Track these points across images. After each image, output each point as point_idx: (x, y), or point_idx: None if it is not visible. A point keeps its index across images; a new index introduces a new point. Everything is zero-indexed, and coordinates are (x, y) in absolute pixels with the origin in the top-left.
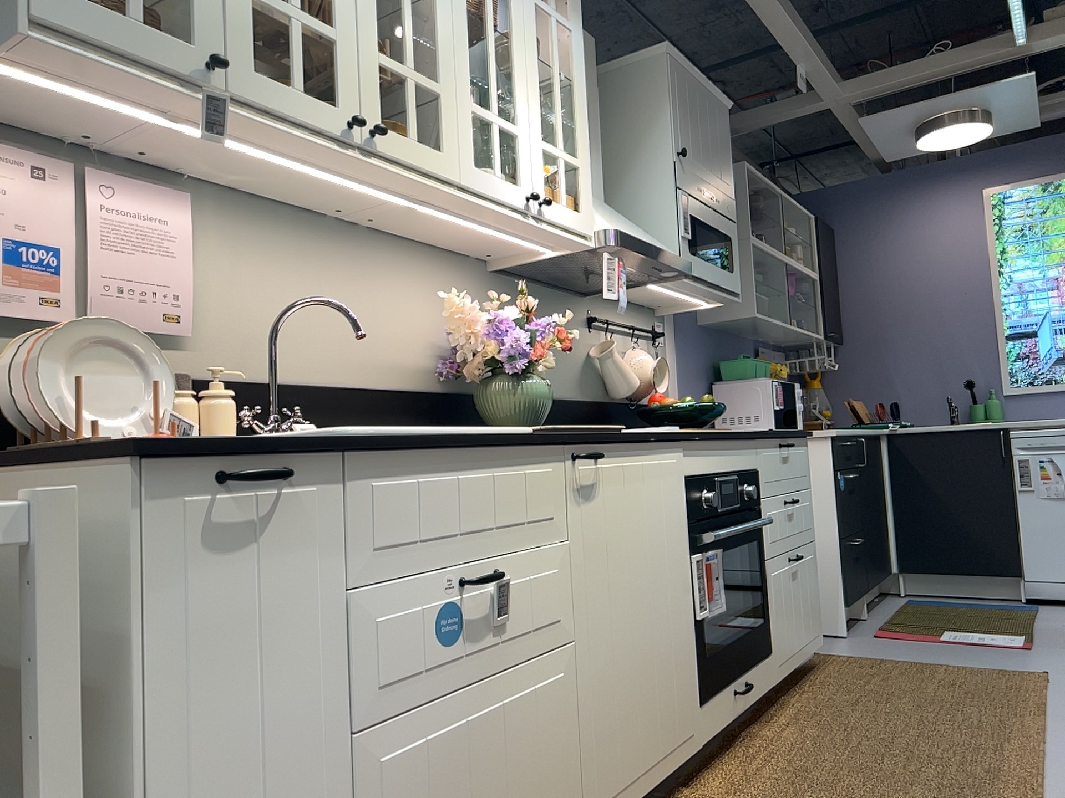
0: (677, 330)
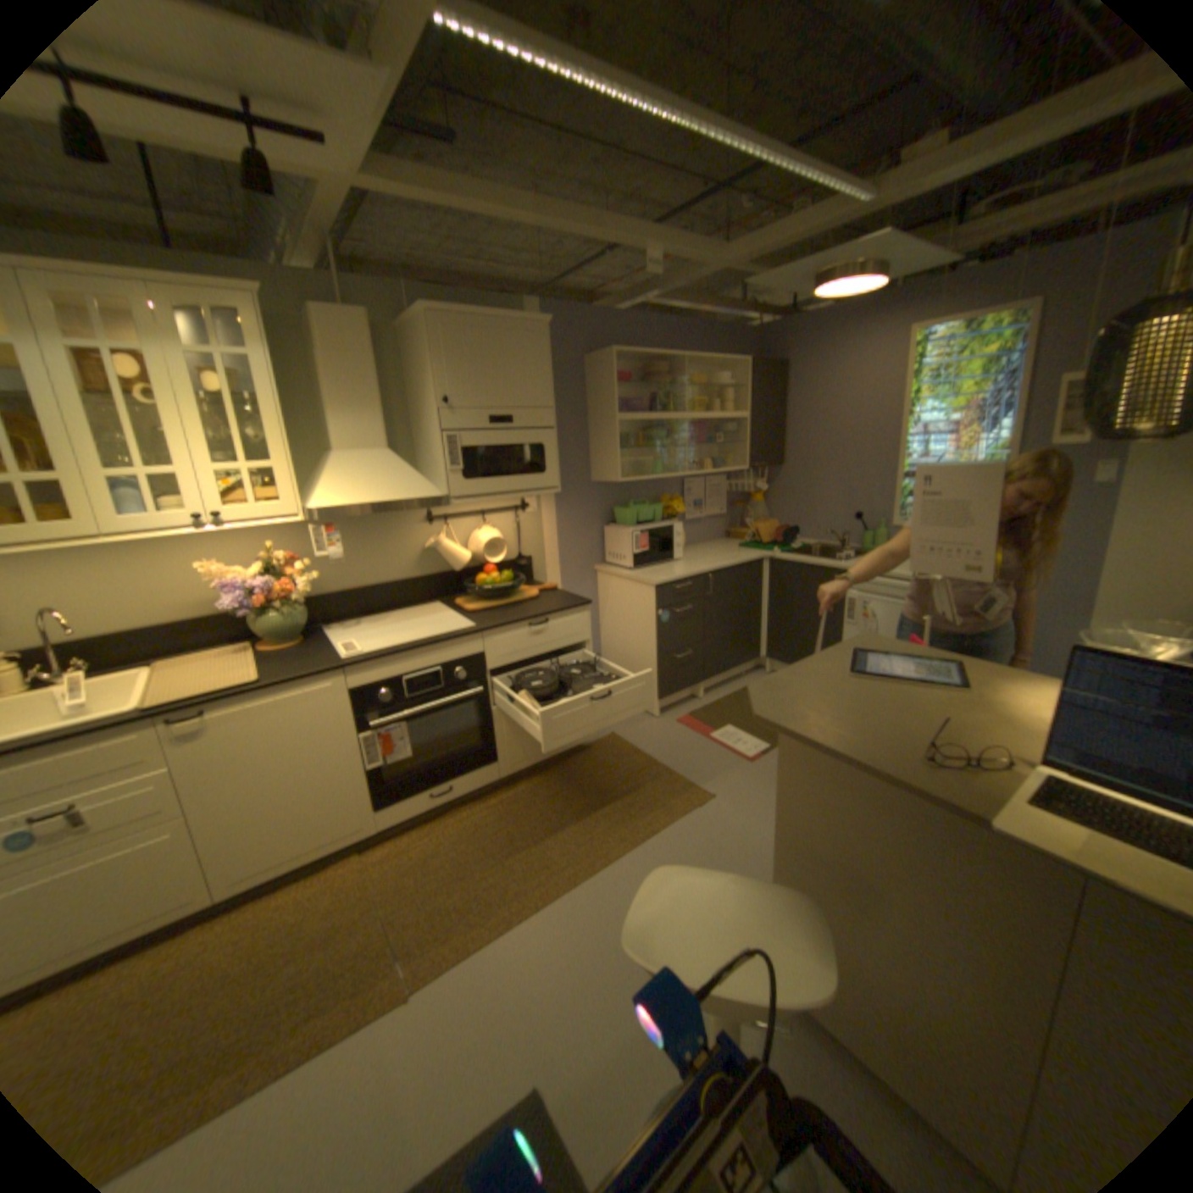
0: (555, 497)
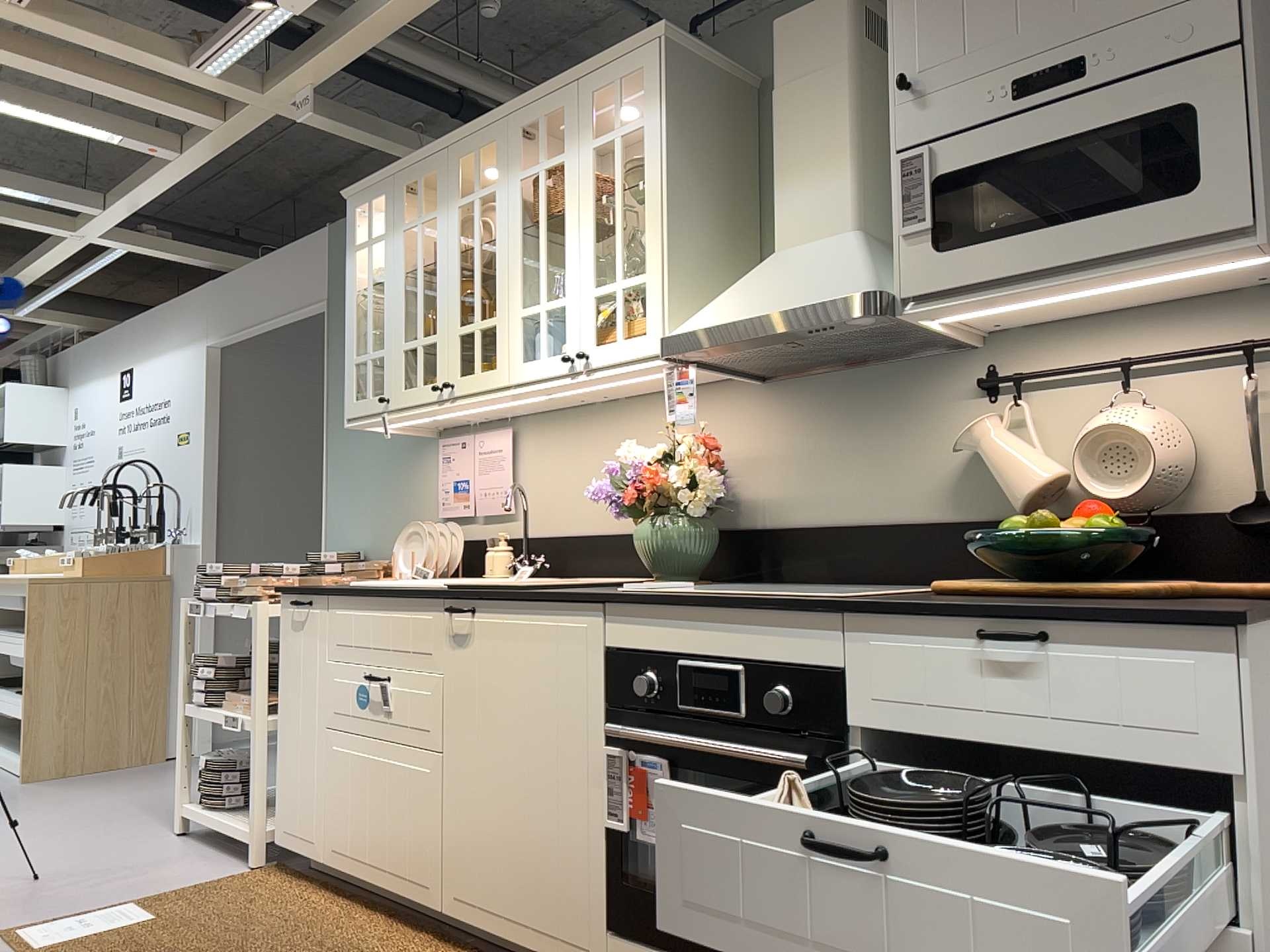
0: None
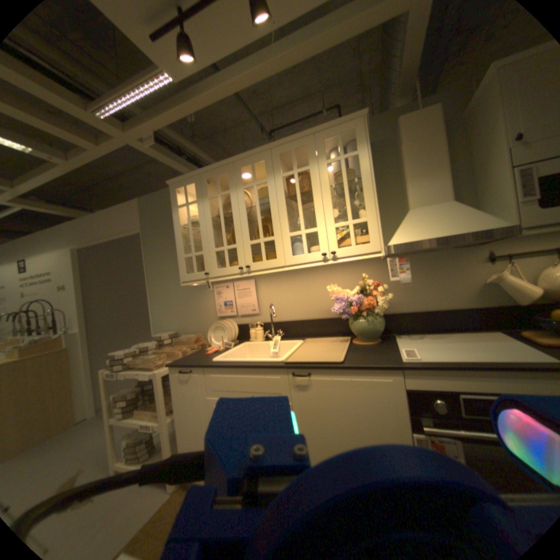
0: None
